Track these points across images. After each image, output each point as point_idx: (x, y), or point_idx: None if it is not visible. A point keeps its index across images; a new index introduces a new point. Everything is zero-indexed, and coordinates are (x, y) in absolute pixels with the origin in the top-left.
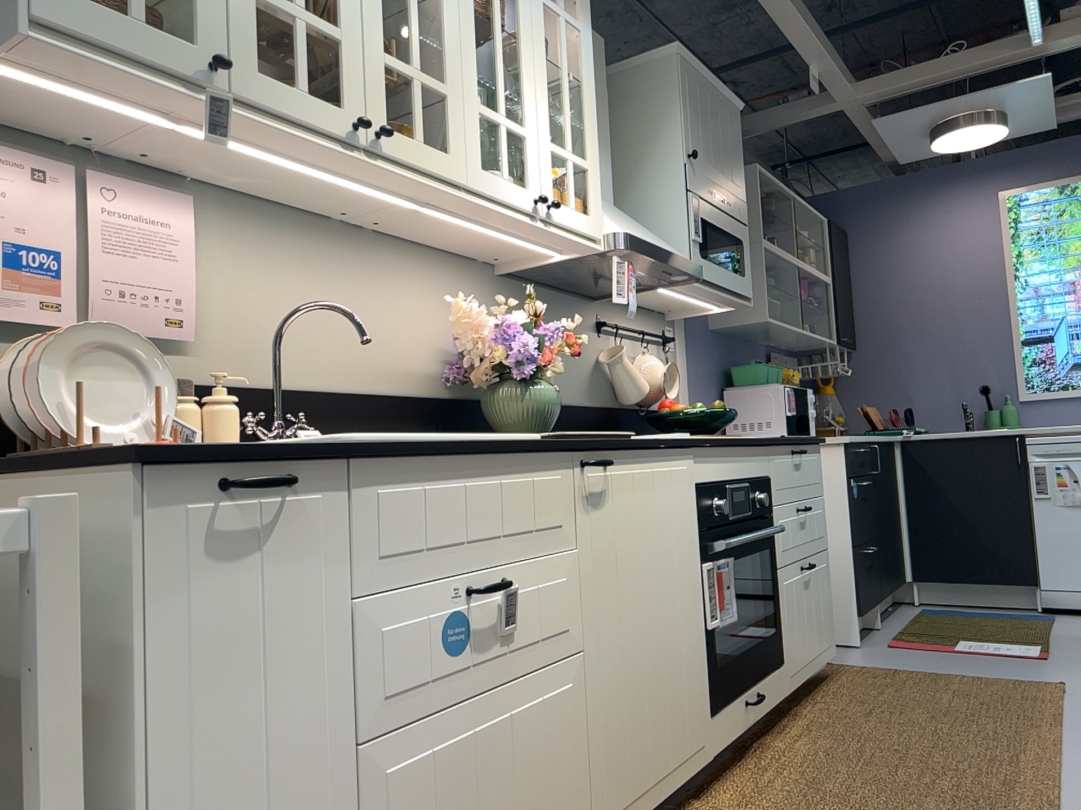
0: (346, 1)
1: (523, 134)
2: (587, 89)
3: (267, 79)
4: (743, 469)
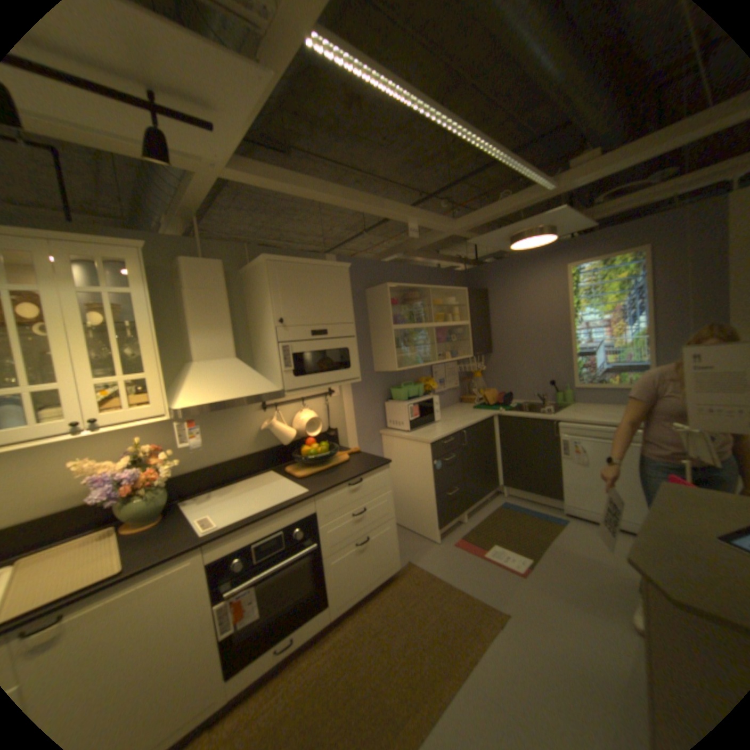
0: None
1: (55, 388)
2: (142, 327)
3: None
4: (276, 526)
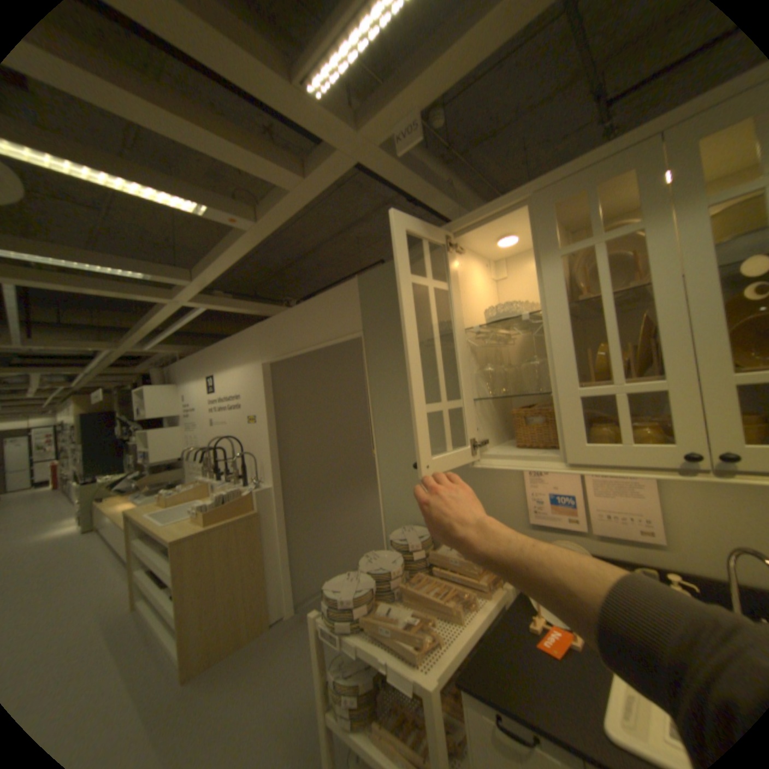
0: (672, 353)
1: None
2: None
3: (596, 446)
4: None
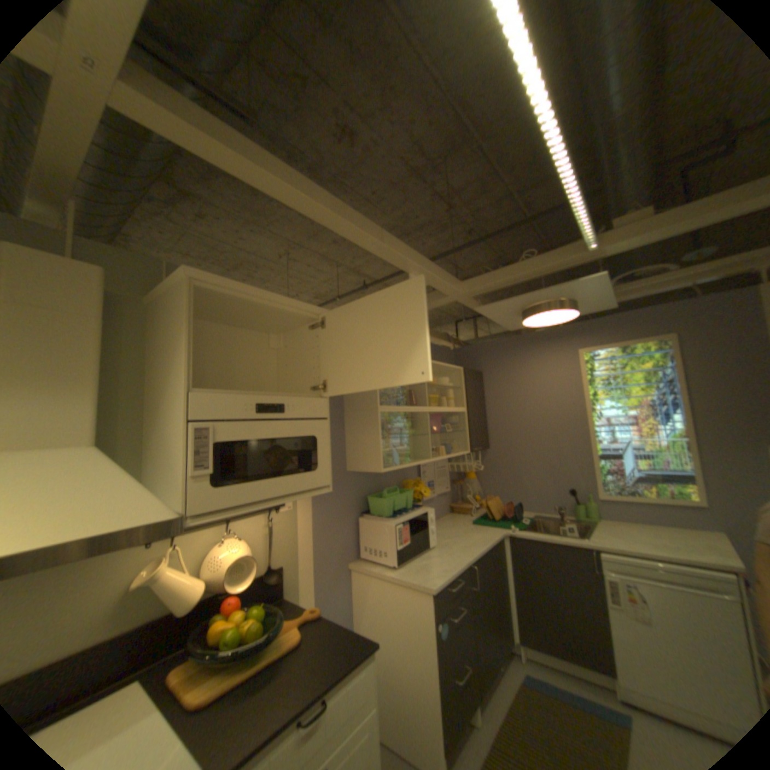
0: None
1: None
2: None
3: None
4: None
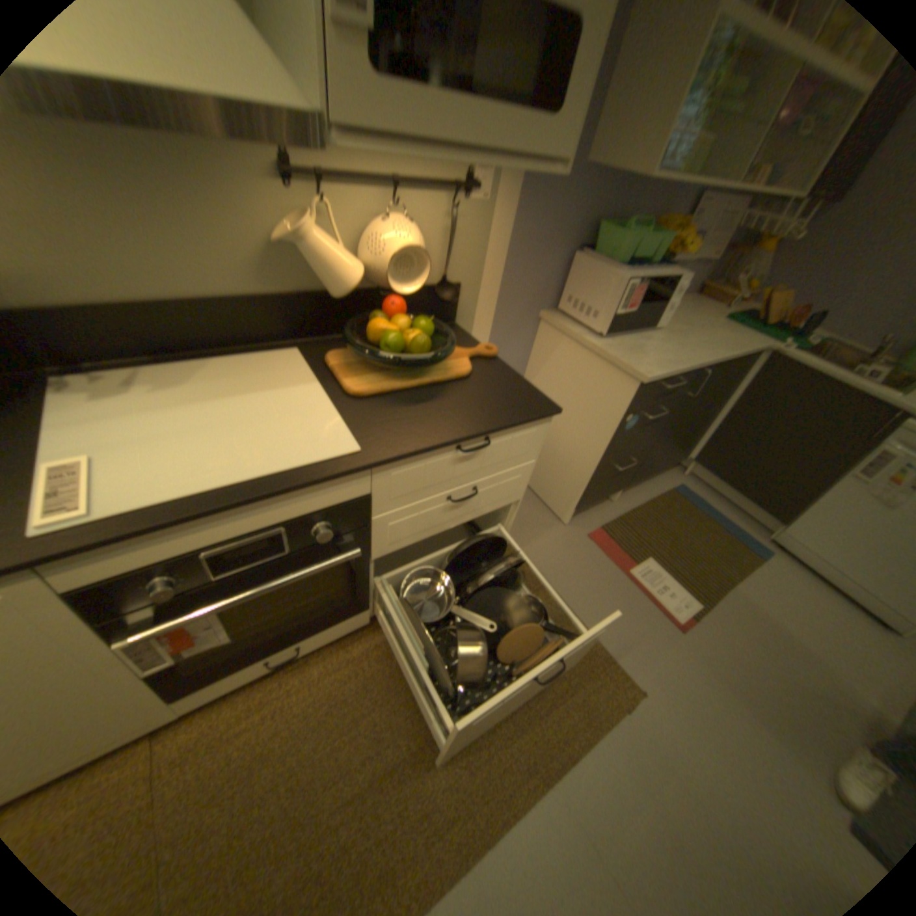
0: None
1: None
2: None
3: None
4: (266, 517)
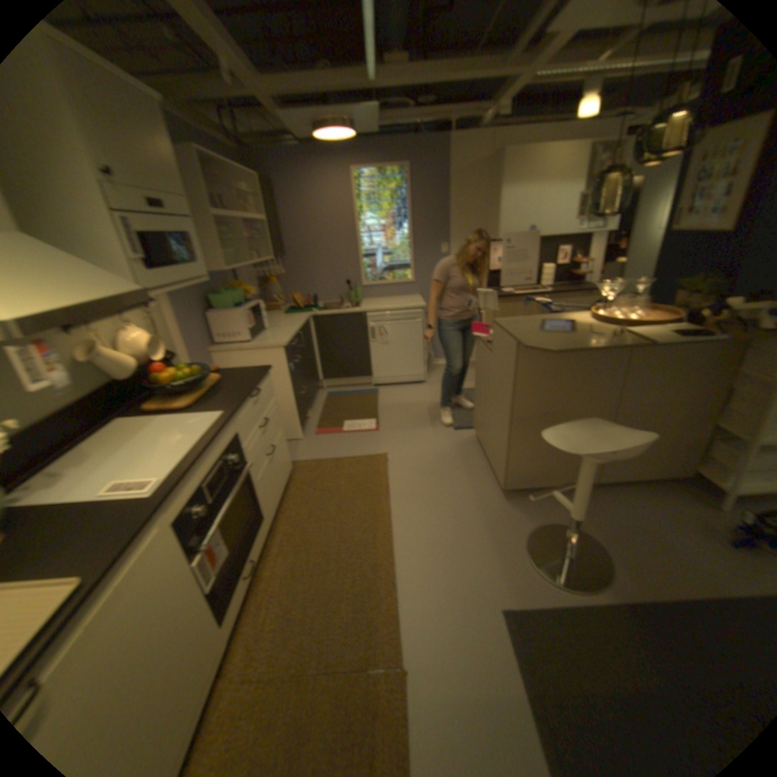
0: None
1: None
2: None
3: None
4: (216, 456)
